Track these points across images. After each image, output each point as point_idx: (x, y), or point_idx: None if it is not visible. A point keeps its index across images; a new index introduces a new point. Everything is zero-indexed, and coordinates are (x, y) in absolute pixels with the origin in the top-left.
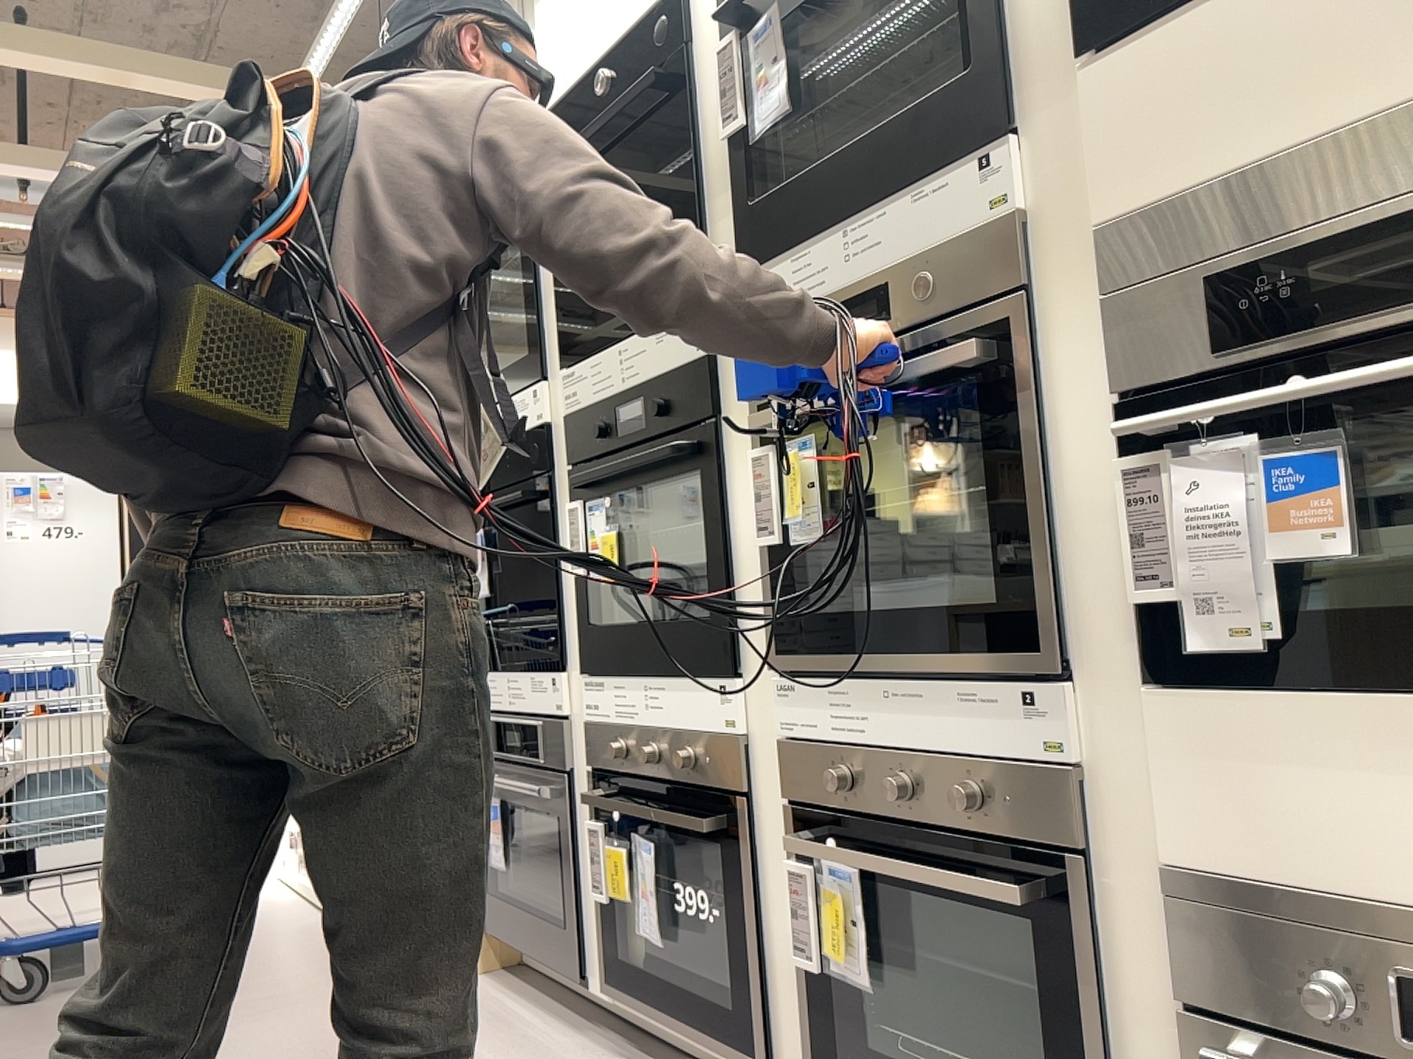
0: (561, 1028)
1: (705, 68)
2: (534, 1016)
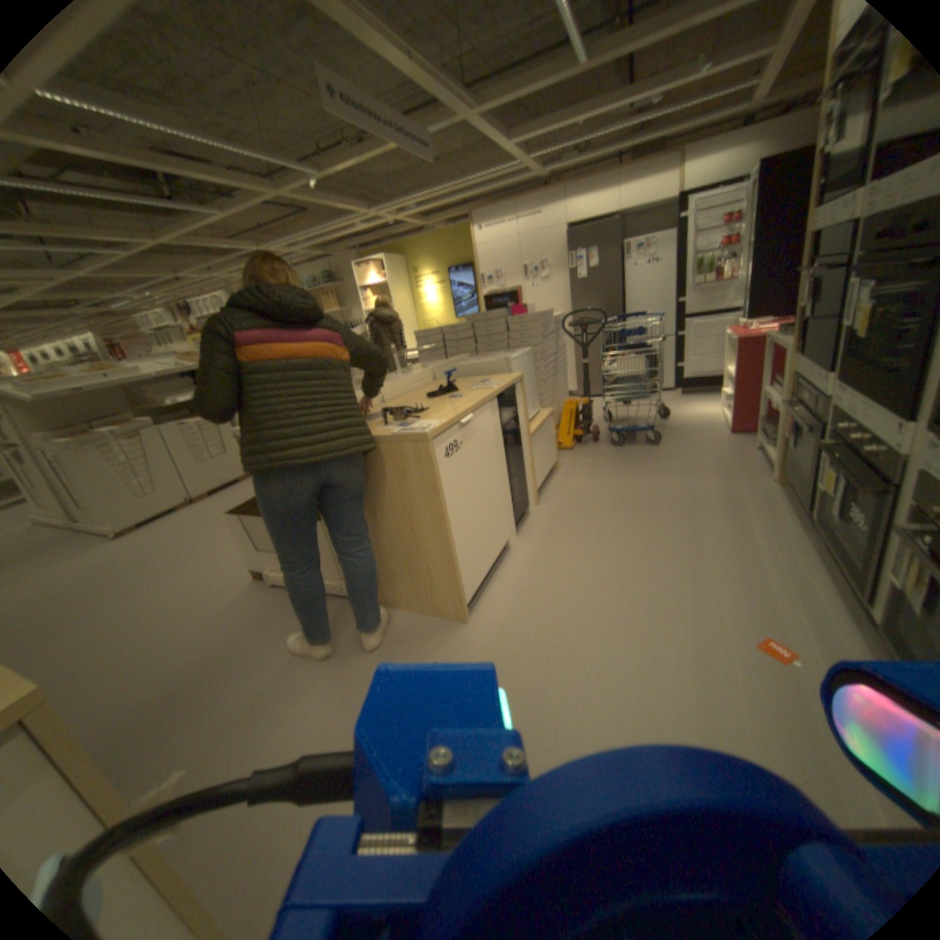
0: (798, 525)
1: None
2: (790, 514)
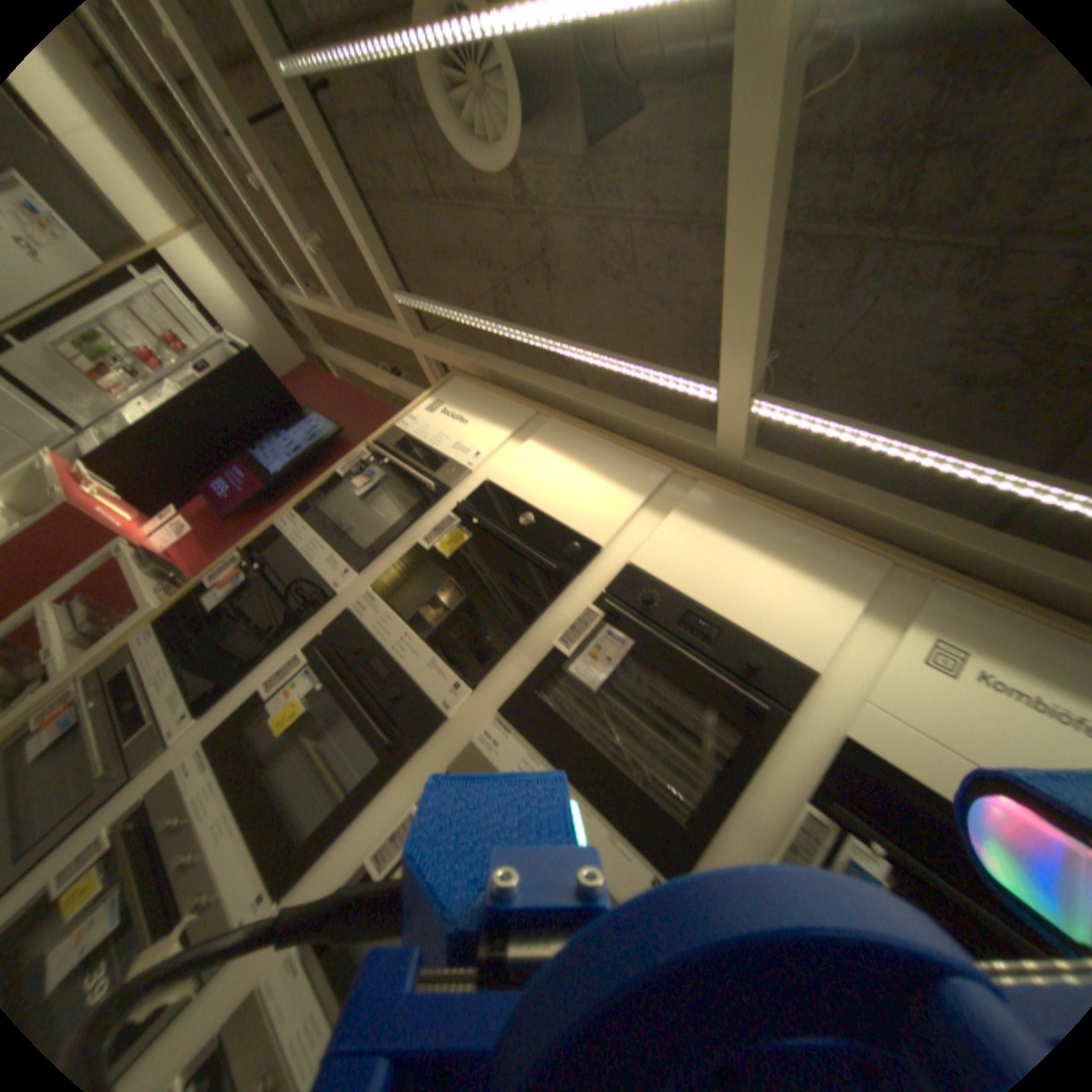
0: None
1: (577, 599)
2: None
